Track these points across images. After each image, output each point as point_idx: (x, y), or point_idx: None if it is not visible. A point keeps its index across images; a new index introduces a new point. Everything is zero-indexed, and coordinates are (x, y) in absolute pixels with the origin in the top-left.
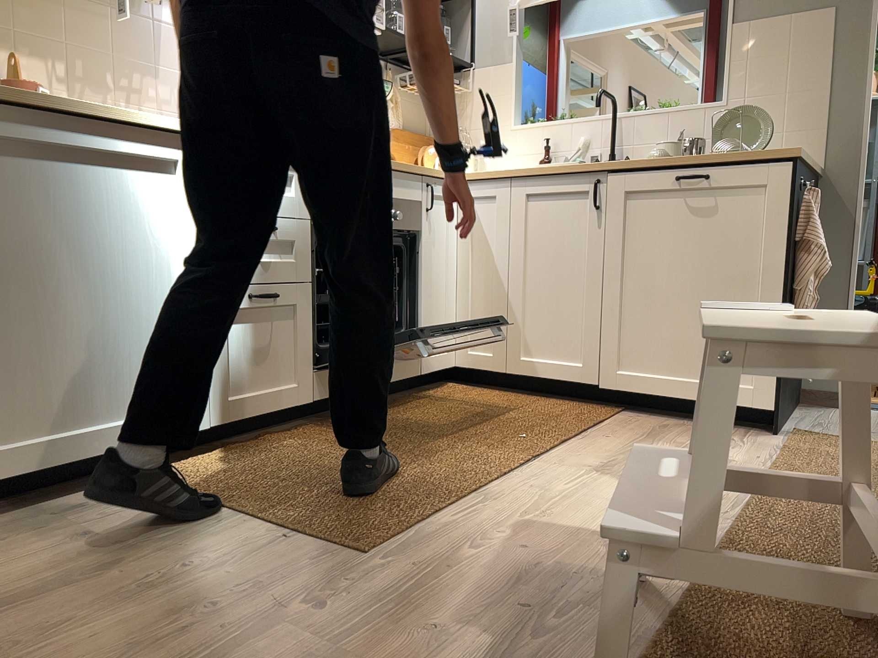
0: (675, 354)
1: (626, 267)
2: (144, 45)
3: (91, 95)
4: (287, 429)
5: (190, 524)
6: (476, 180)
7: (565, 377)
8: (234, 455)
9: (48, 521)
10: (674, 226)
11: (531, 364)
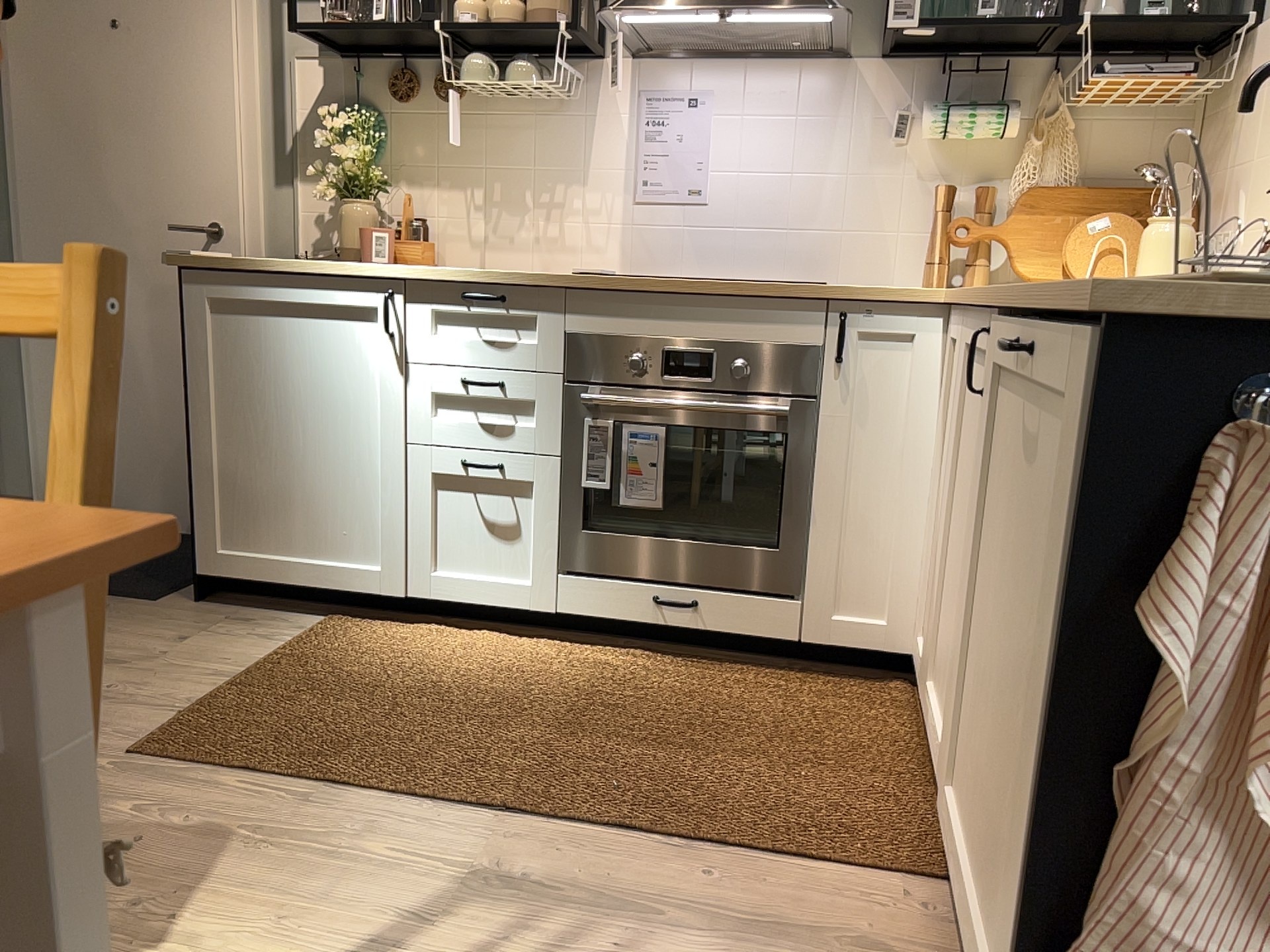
0: (978, 809)
1: (980, 558)
2: (568, 148)
3: (505, 217)
4: (538, 636)
5: (204, 663)
6: (950, 311)
7: (933, 755)
8: (411, 634)
9: (219, 619)
10: (1013, 482)
11: (927, 702)
